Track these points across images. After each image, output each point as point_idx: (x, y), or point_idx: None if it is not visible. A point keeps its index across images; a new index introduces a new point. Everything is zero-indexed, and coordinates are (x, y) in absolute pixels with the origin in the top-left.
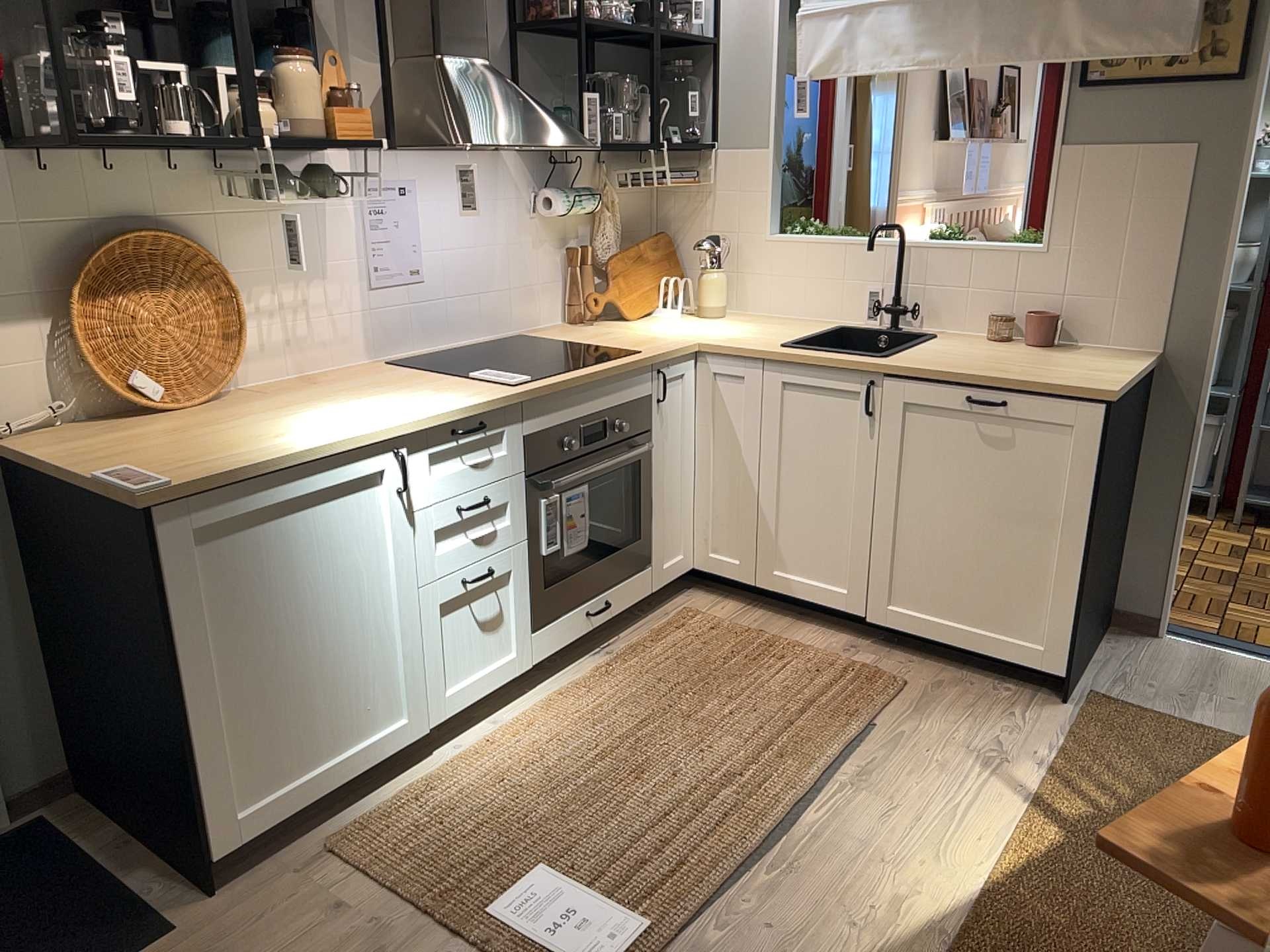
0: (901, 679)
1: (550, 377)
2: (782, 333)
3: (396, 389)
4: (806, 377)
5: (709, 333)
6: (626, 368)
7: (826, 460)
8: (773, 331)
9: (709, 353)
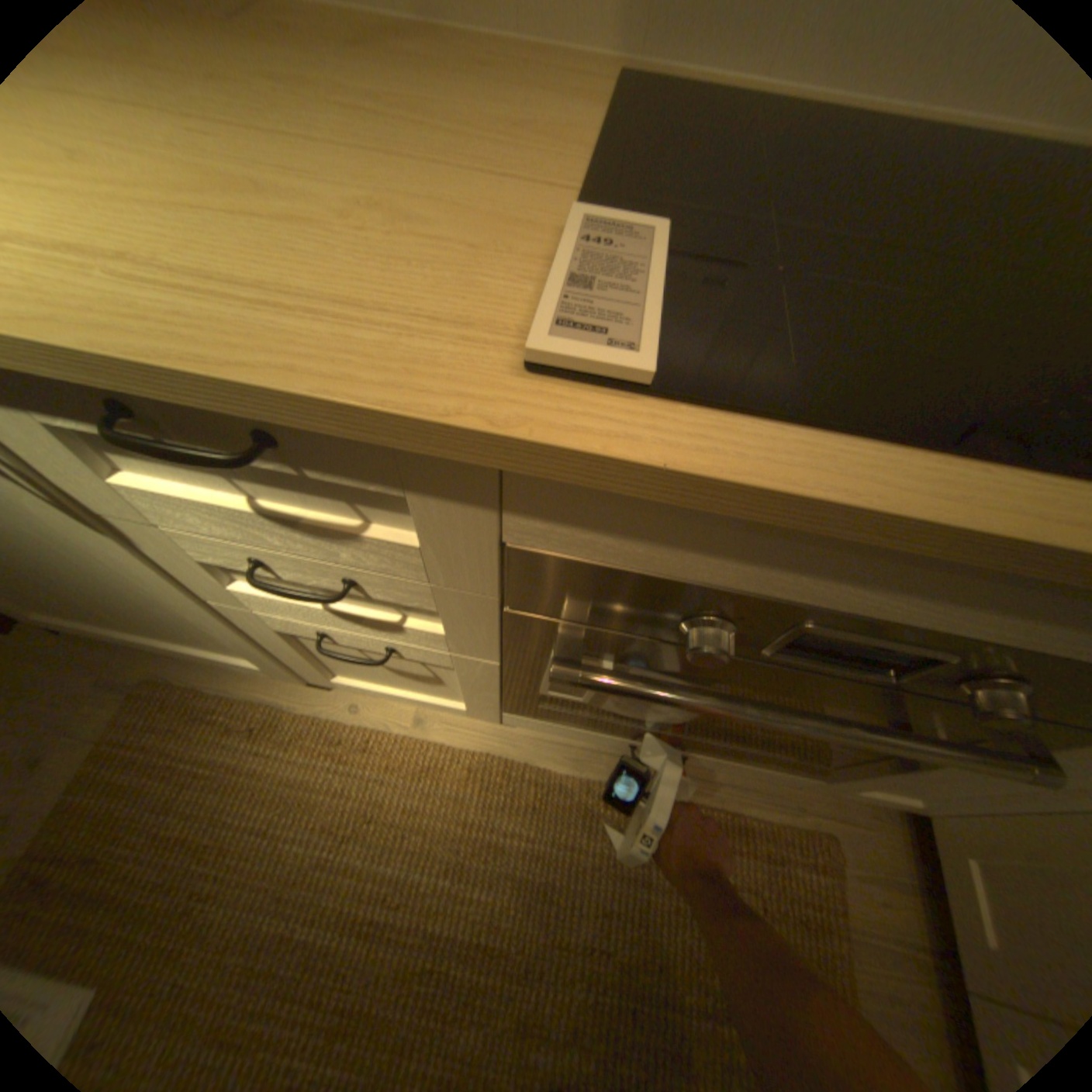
0: None
1: (786, 422)
2: None
3: (358, 132)
4: None
5: None
6: None
7: None
8: None
9: None
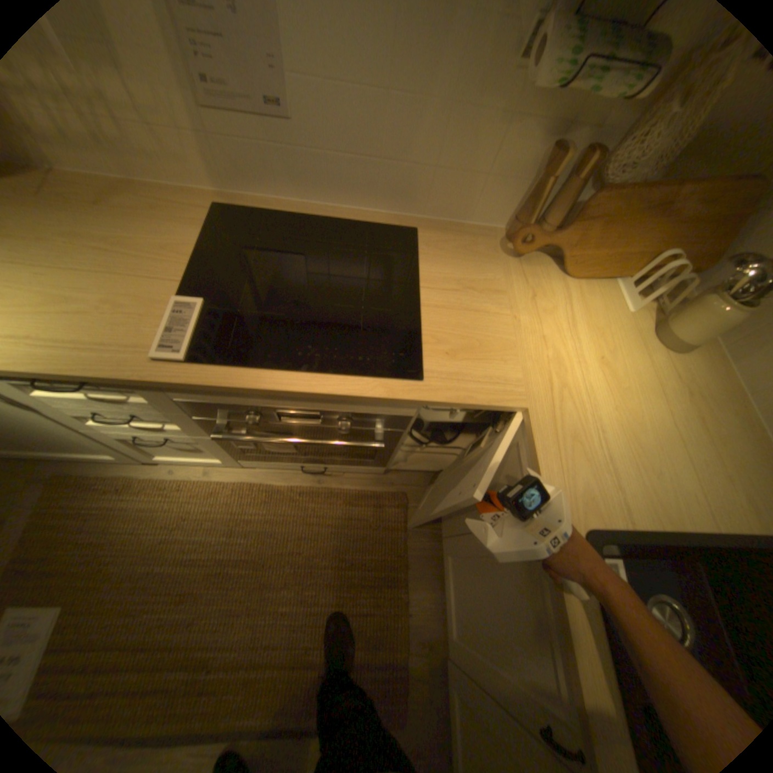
0: (400, 720)
1: (218, 370)
2: (667, 476)
3: (97, 268)
4: (551, 598)
5: (589, 387)
6: (355, 400)
7: (505, 624)
8: (668, 456)
9: (528, 426)
